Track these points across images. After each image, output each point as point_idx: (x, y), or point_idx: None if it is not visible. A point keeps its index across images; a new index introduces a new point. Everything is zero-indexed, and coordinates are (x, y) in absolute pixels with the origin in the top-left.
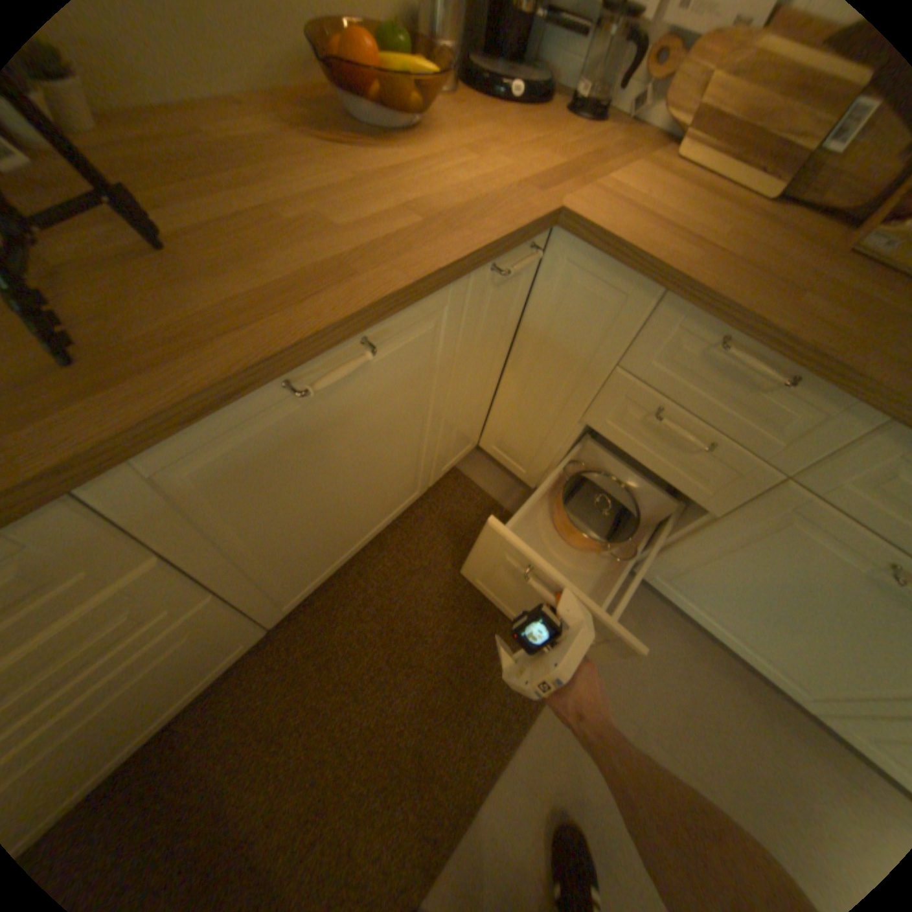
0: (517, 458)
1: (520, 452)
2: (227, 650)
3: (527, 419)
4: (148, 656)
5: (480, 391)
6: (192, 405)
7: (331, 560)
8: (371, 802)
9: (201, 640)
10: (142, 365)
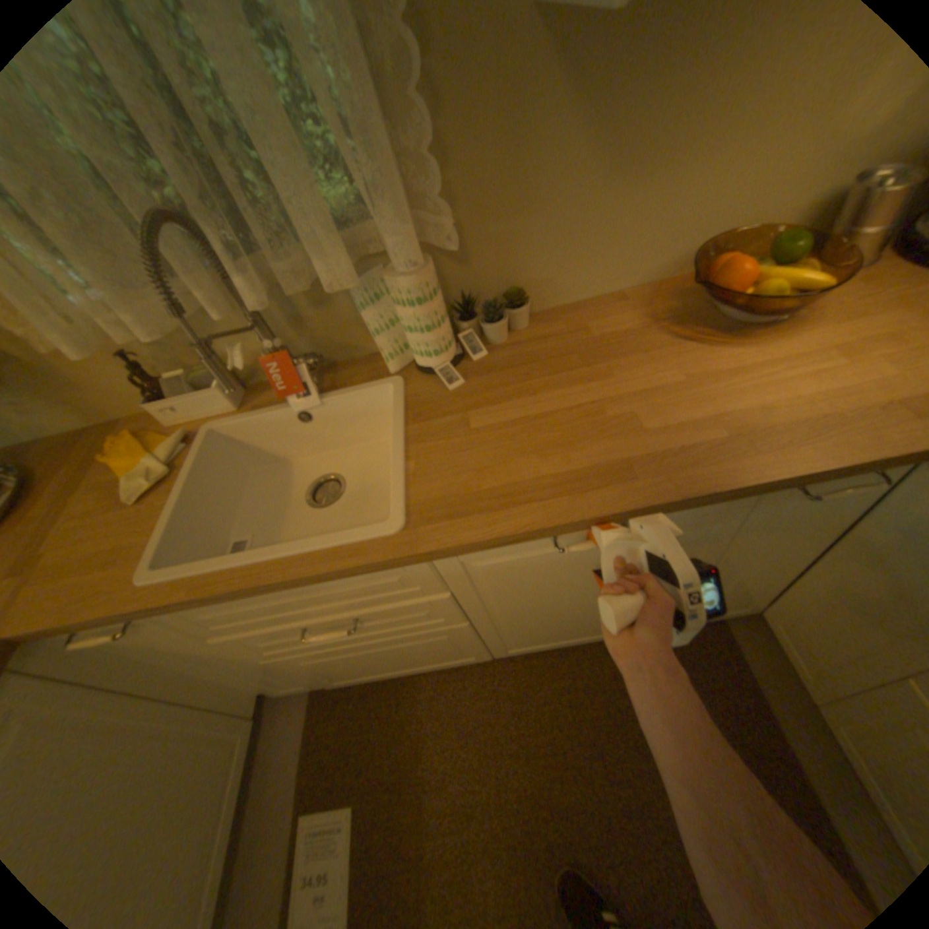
0: (804, 657)
1: (810, 653)
2: (463, 655)
3: (831, 626)
4: (424, 634)
5: (769, 571)
6: (493, 539)
7: (554, 639)
8: (499, 847)
9: (452, 641)
10: (481, 506)
